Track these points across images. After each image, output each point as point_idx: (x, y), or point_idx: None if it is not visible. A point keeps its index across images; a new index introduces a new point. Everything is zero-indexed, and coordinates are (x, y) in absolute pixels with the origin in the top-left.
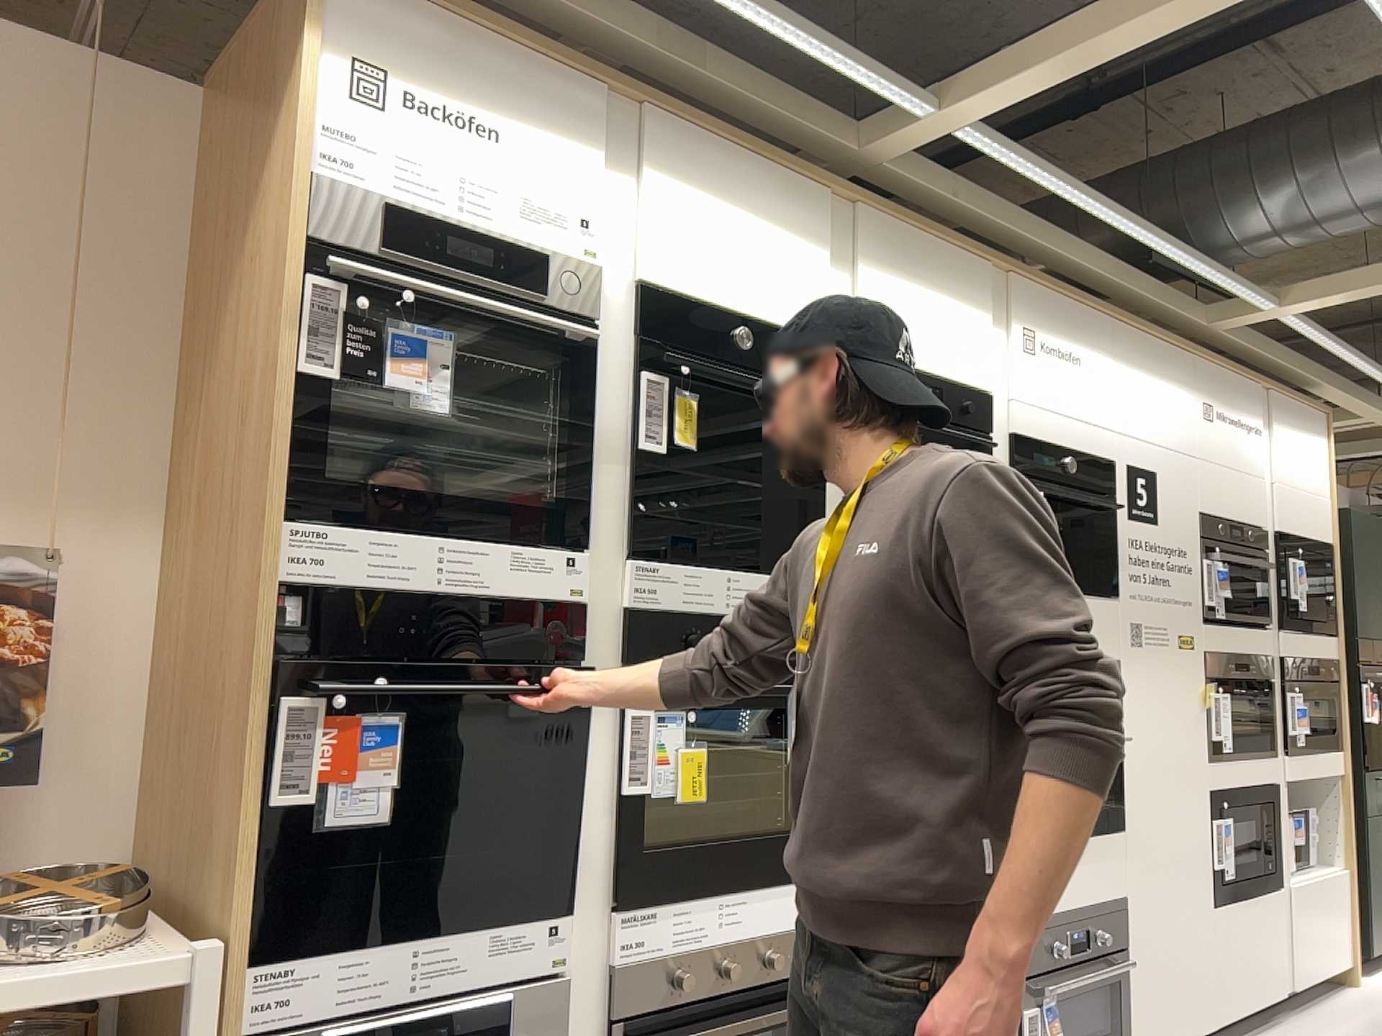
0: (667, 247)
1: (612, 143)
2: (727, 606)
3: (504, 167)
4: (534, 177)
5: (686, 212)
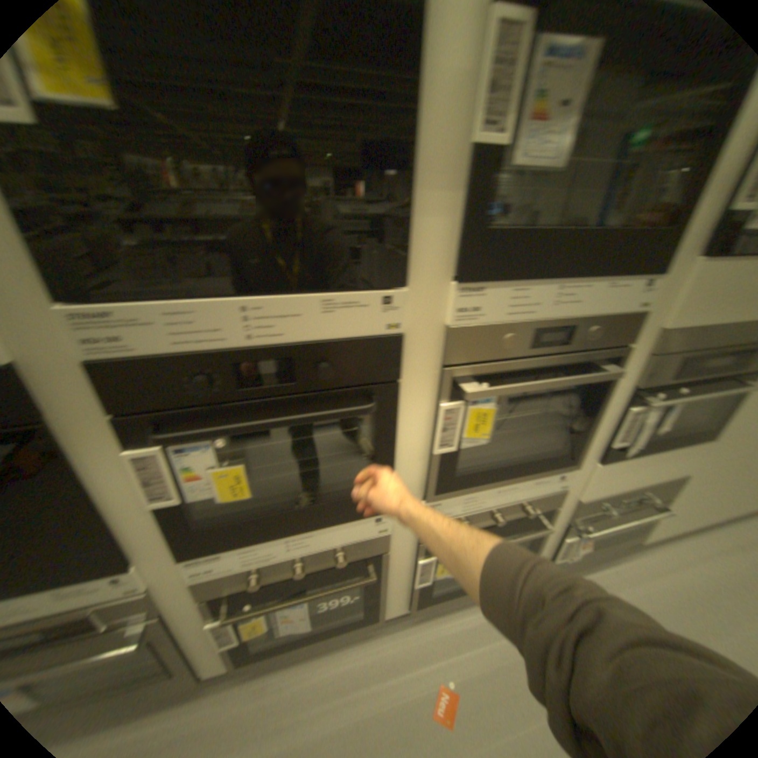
0: None
1: None
2: (252, 339)
3: None
4: None
5: None
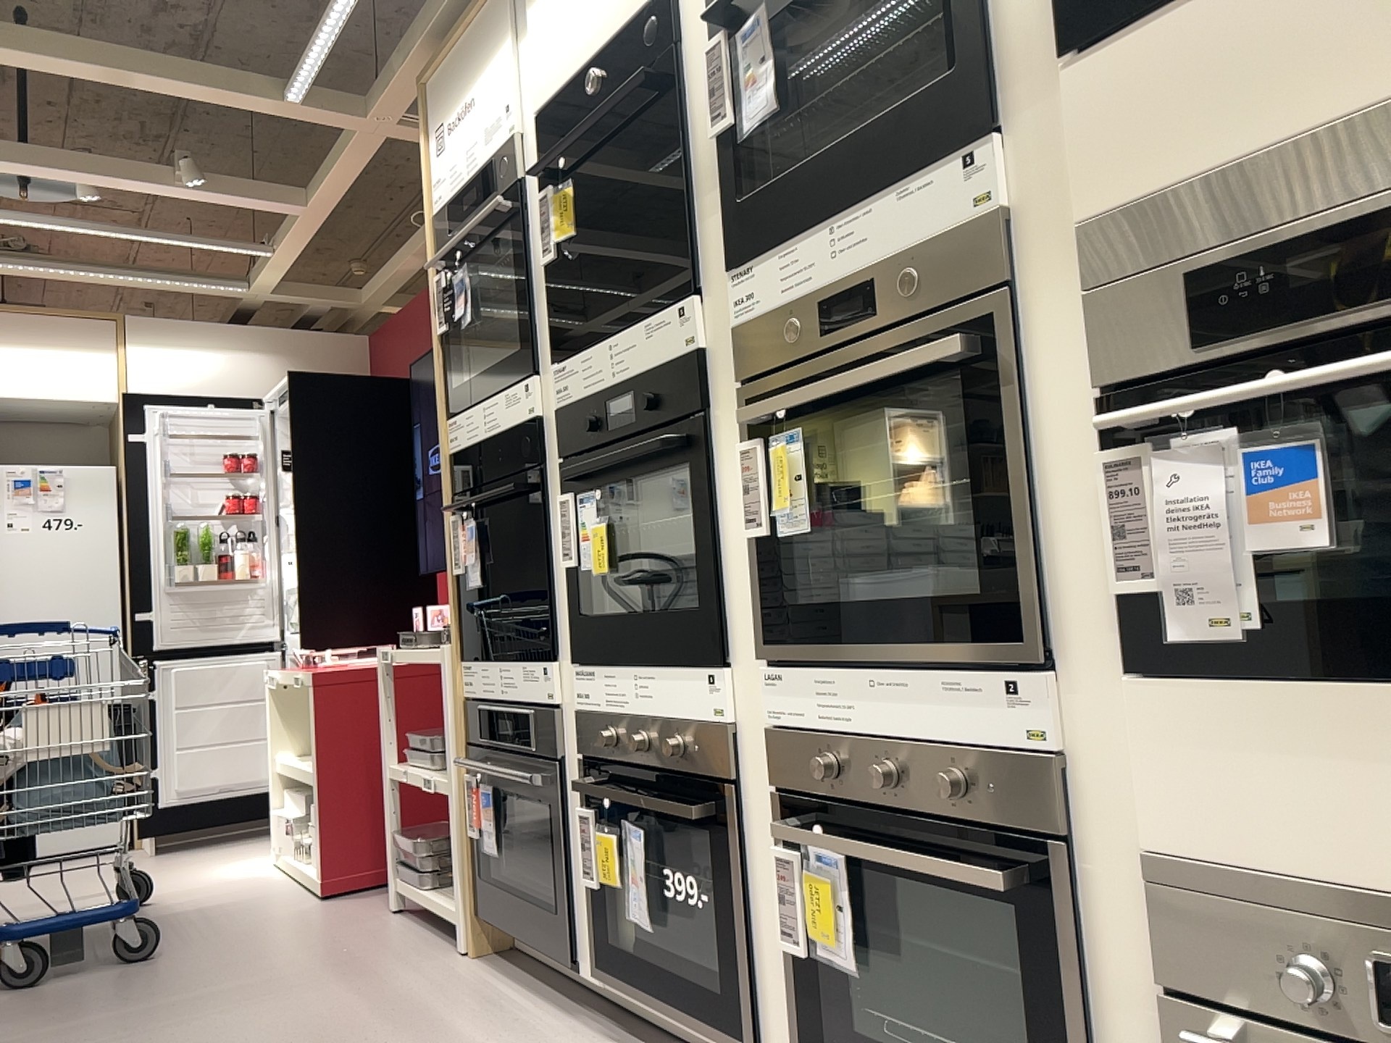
0: (540, 59)
1: (512, 13)
2: (611, 376)
3: (472, 117)
4: (482, 105)
5: (547, 7)
